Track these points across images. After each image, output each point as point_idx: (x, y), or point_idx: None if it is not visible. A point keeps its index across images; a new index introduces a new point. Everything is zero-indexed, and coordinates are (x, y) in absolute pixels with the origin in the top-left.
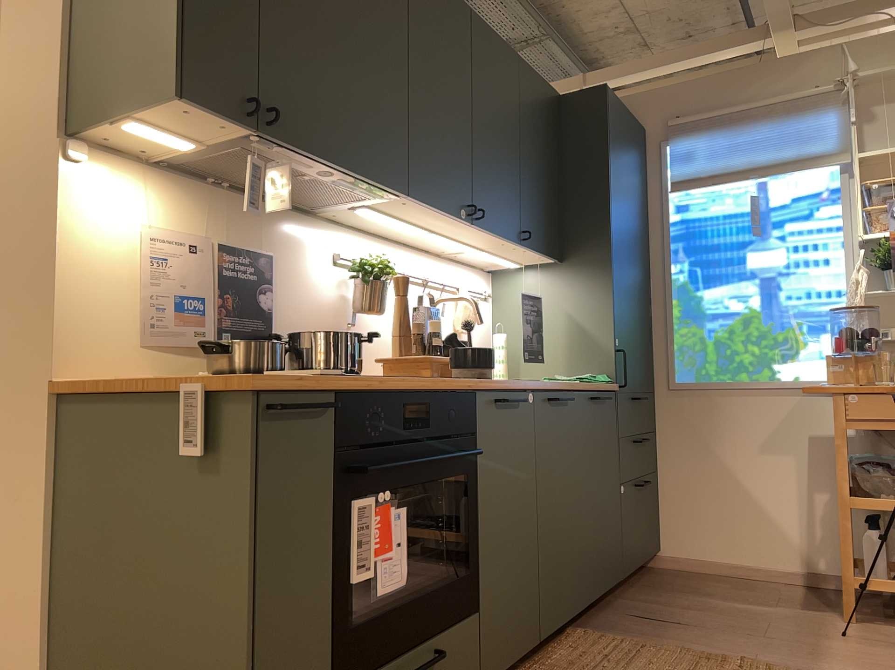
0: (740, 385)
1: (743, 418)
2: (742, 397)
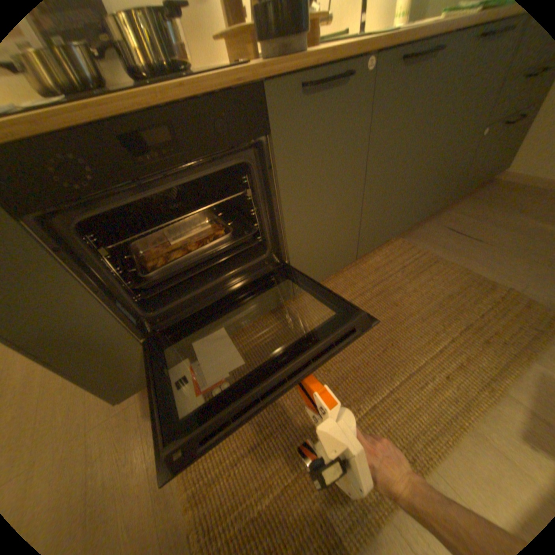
0: None
1: None
2: None
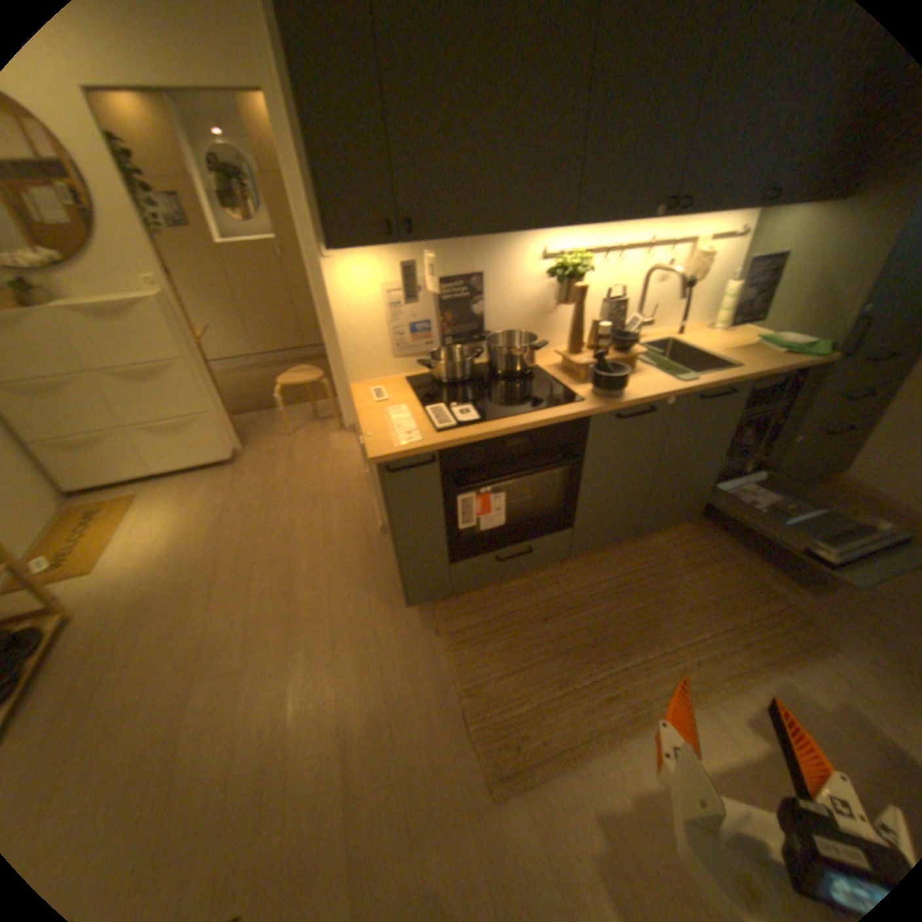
0: None
1: None
2: None
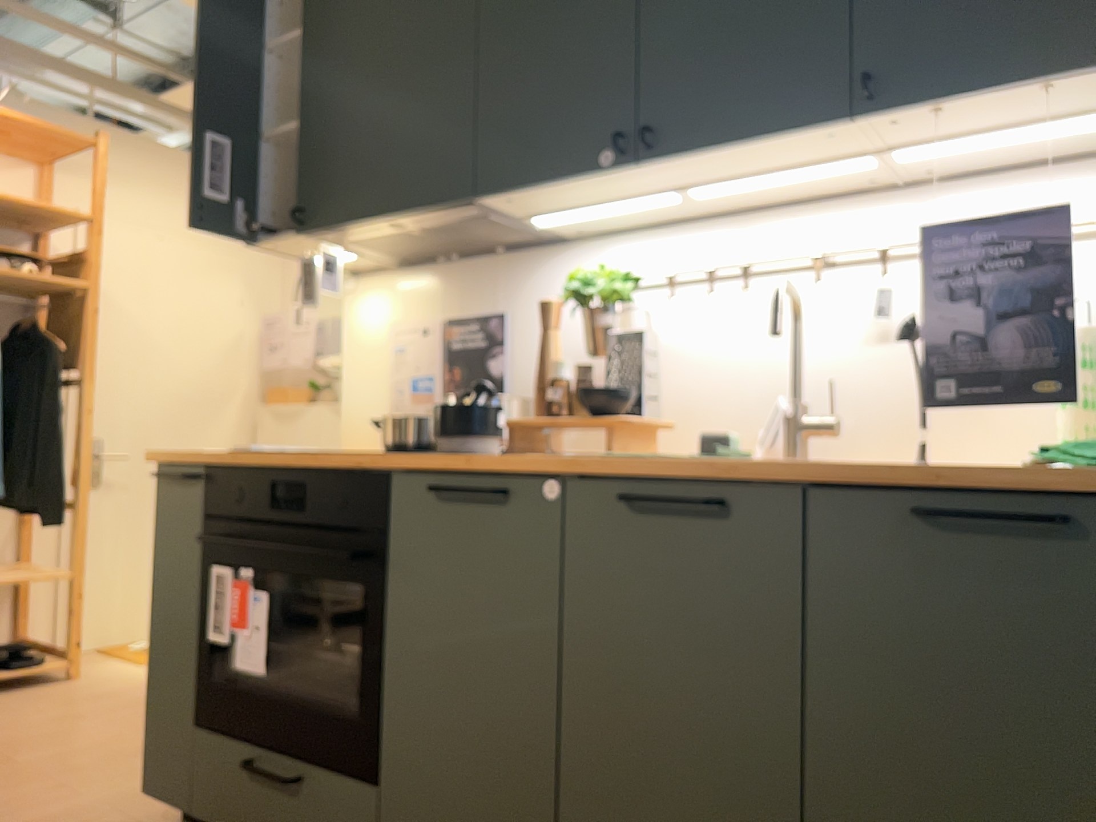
0: None
1: None
2: None
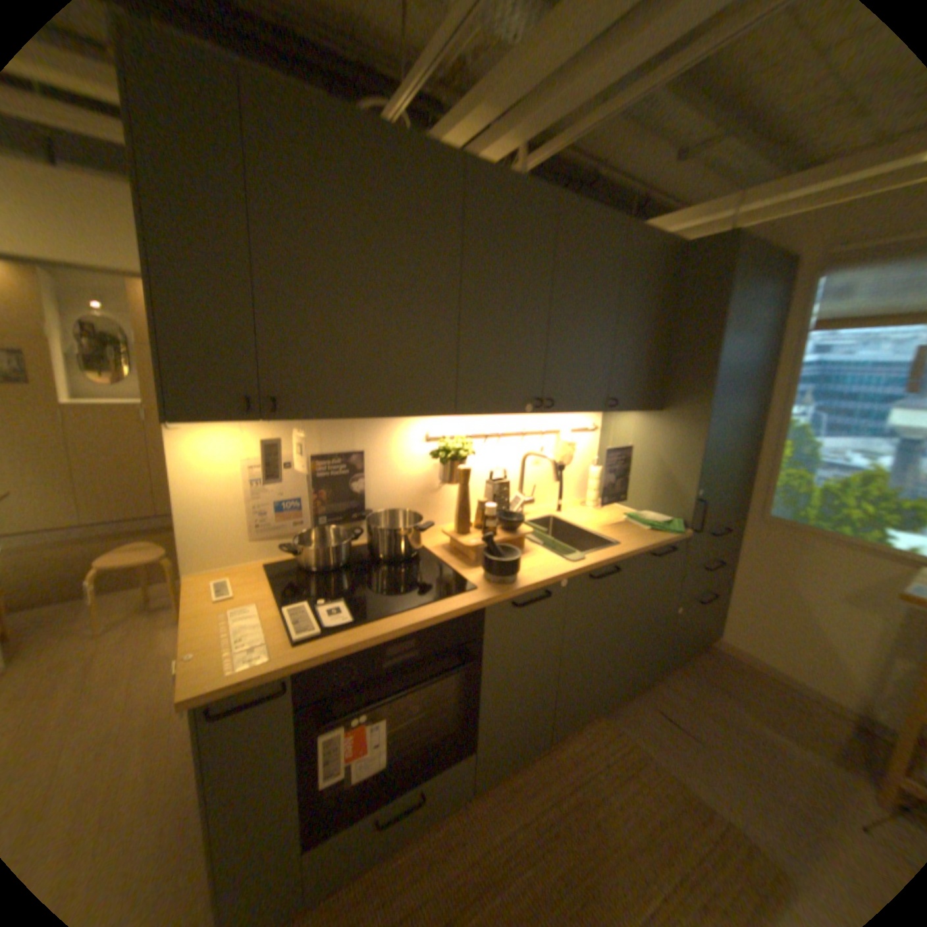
0: (840, 538)
1: (835, 567)
2: (840, 549)
